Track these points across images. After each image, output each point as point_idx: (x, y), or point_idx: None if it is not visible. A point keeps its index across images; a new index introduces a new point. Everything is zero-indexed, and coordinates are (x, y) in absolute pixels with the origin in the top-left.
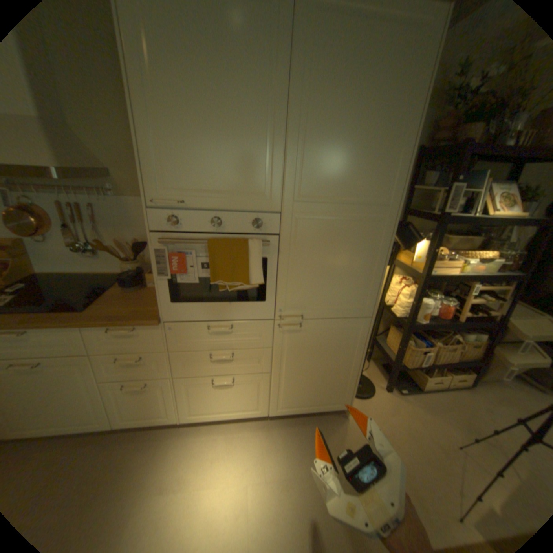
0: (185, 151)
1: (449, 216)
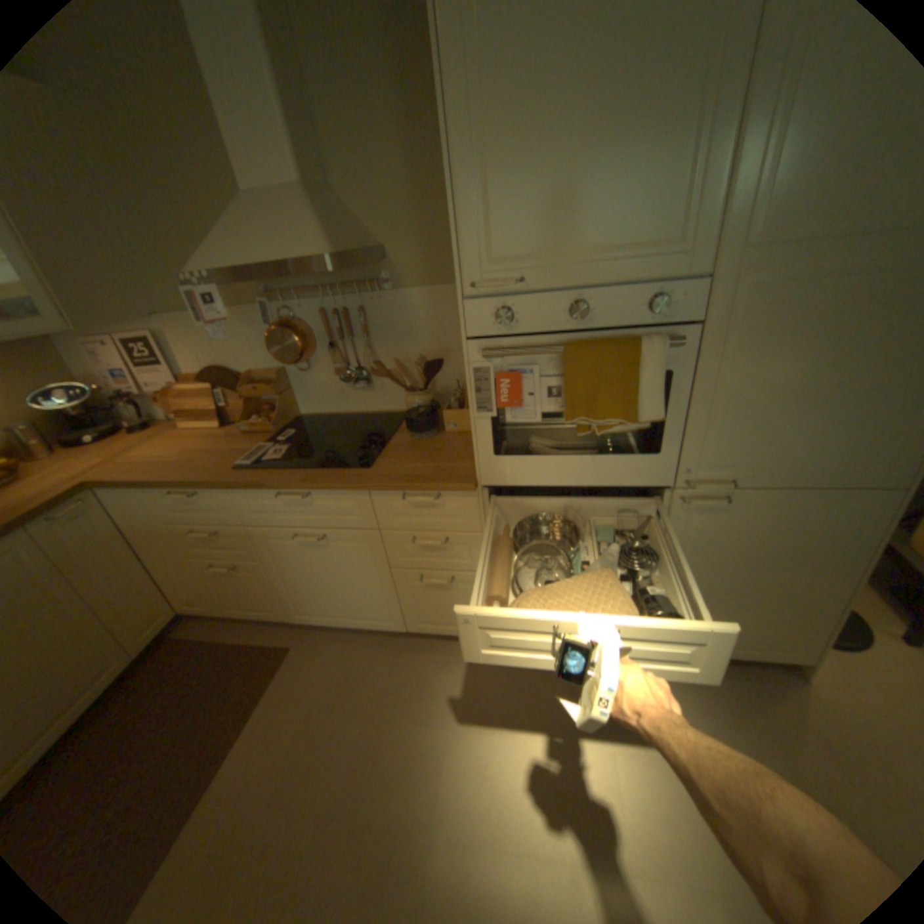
0: (530, 181)
1: None
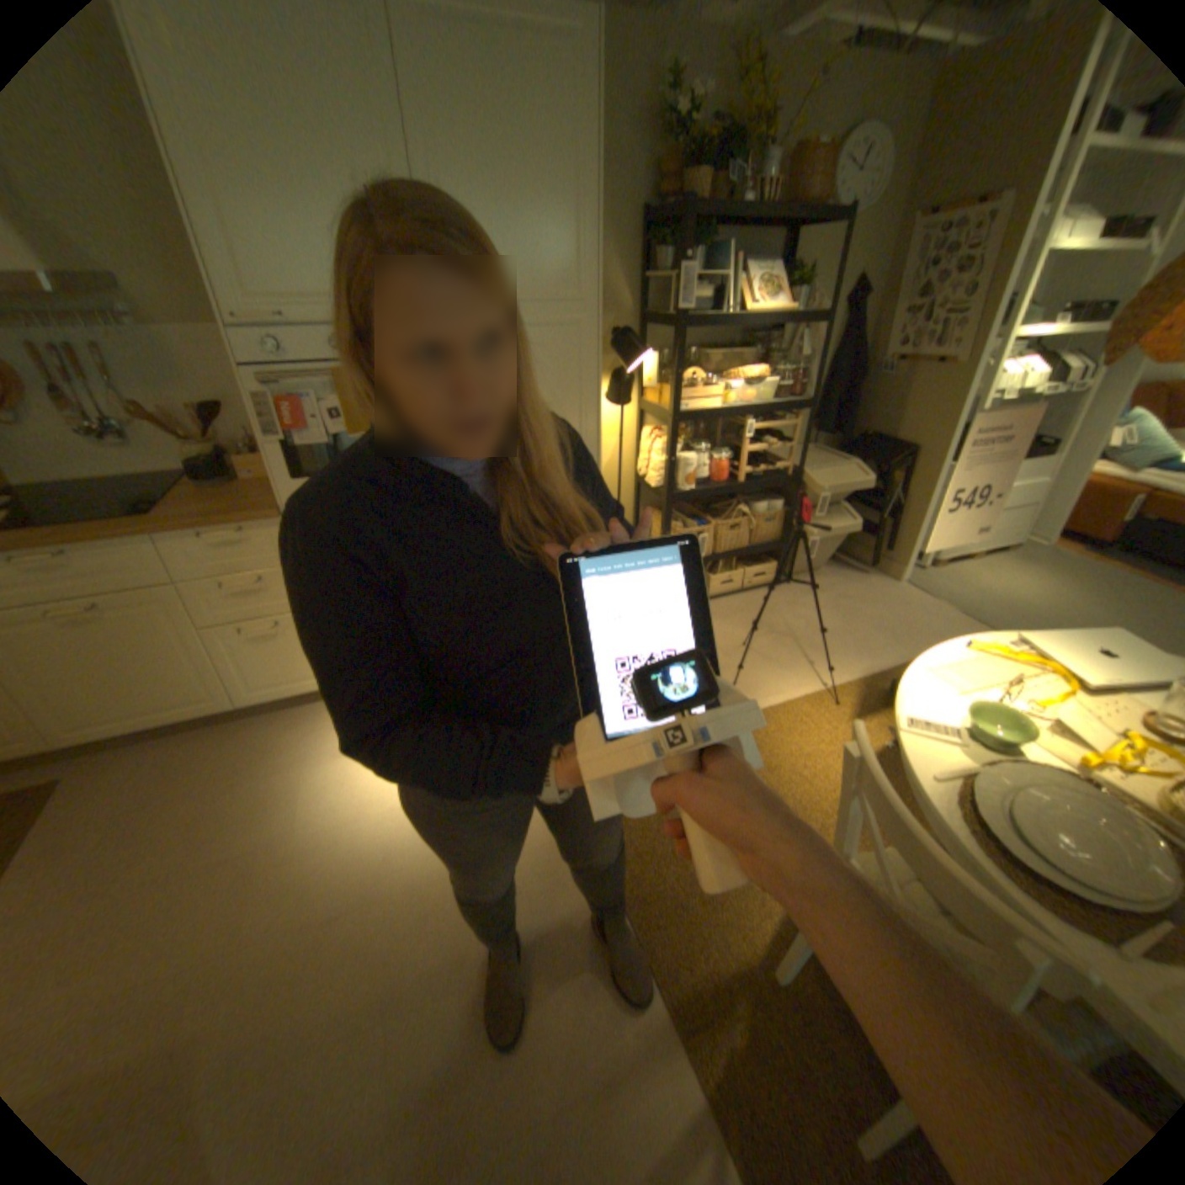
0: (267, 235)
1: (685, 317)
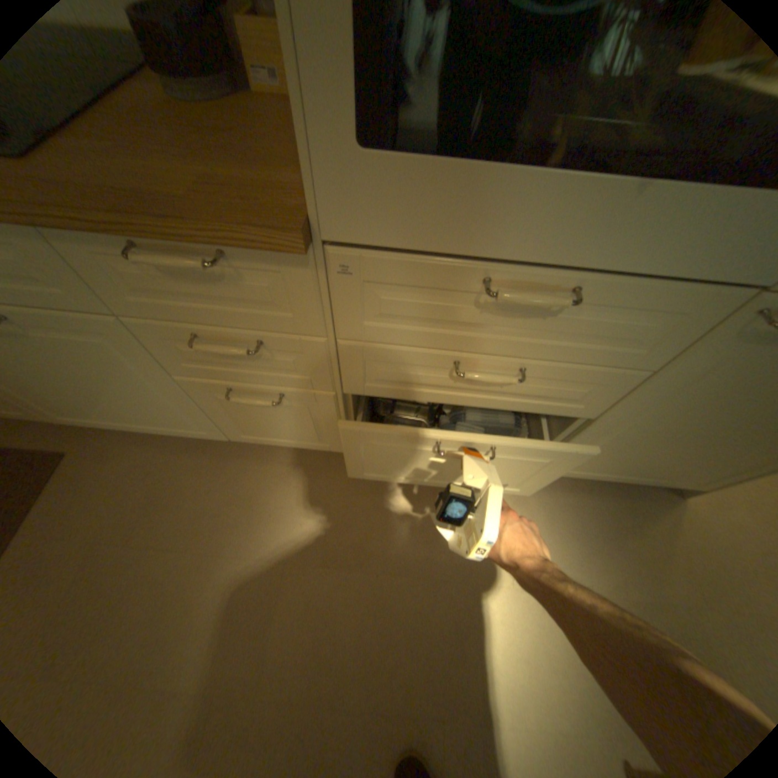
0: None
1: None
